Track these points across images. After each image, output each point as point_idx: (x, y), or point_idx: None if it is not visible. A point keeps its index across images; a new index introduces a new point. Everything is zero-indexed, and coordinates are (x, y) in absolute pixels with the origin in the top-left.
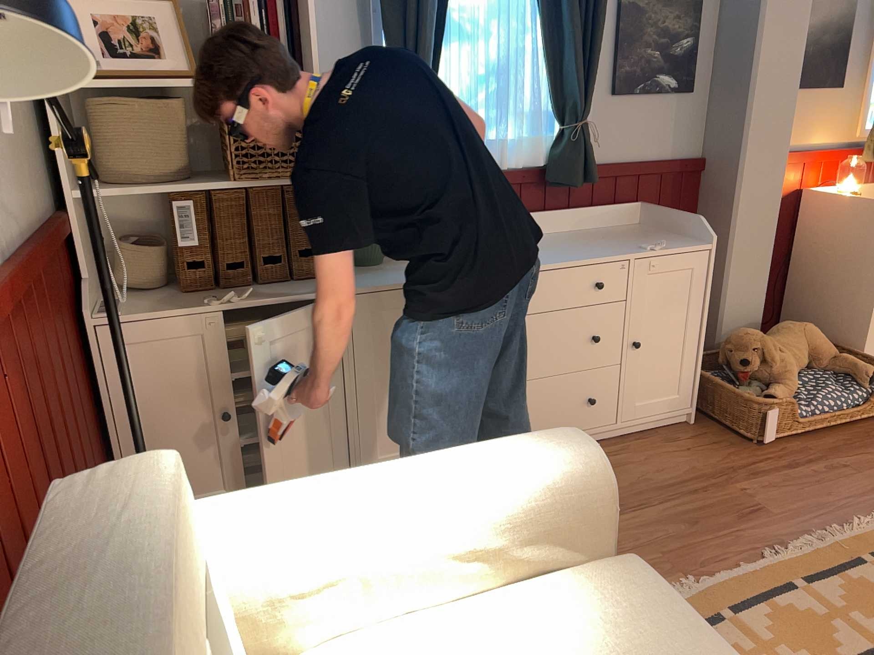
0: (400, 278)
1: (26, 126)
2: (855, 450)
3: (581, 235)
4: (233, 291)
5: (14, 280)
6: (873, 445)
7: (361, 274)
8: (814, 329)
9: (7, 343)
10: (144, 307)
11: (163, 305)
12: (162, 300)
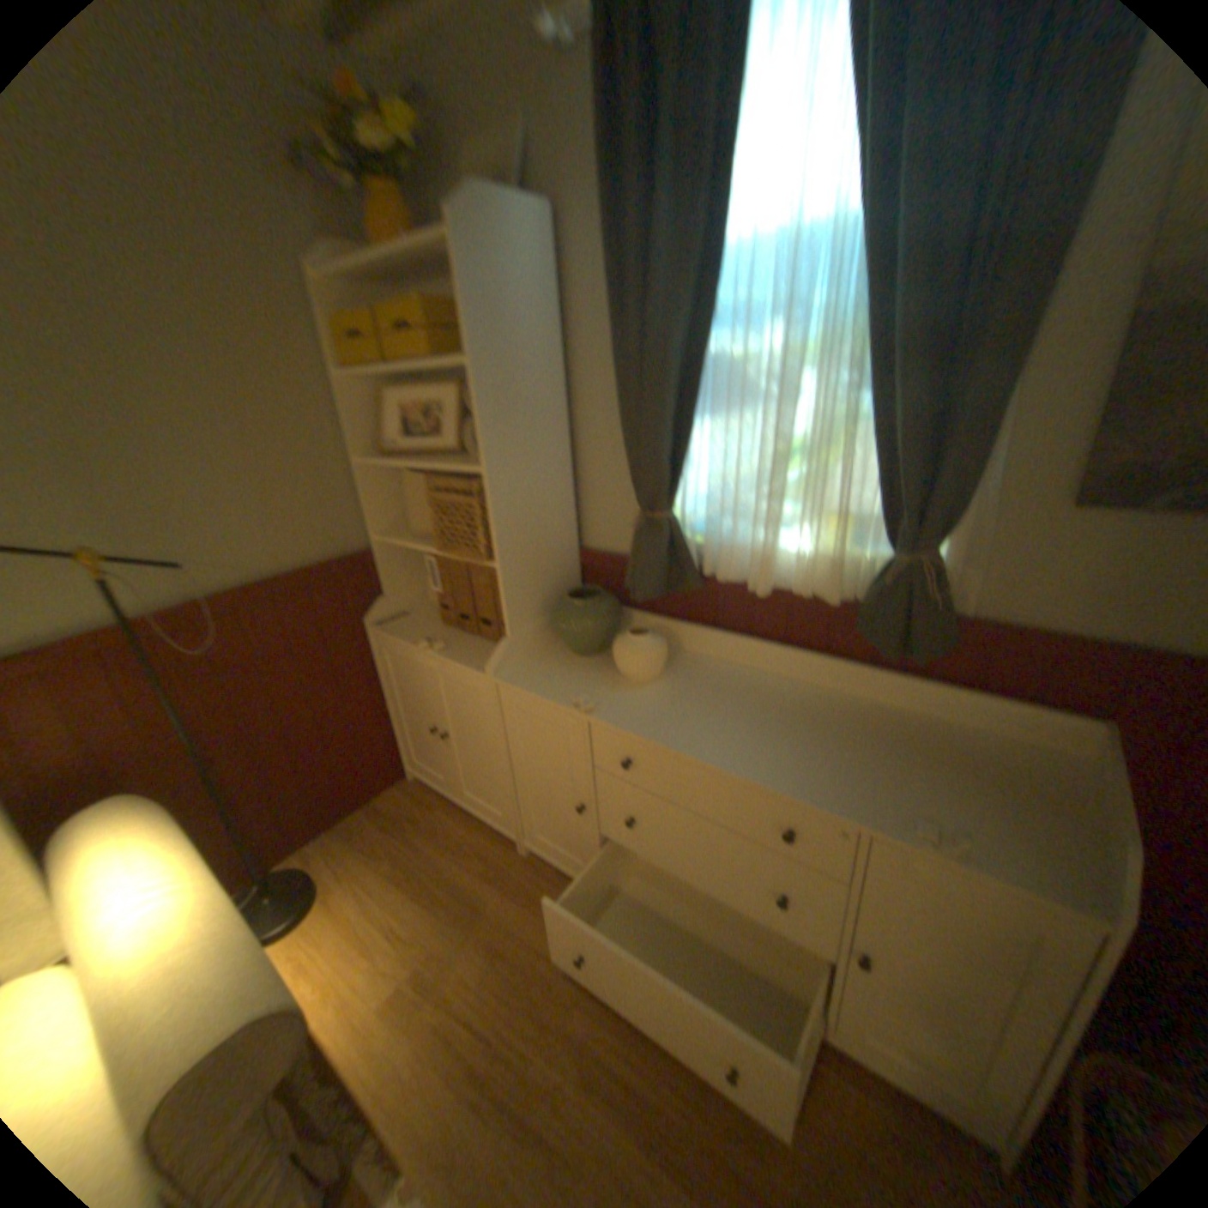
0: (551, 685)
1: (326, 490)
2: None
3: (901, 729)
4: (459, 635)
5: (166, 617)
6: None
7: (547, 661)
8: None
9: (154, 654)
10: (402, 626)
11: (411, 629)
12: (422, 623)
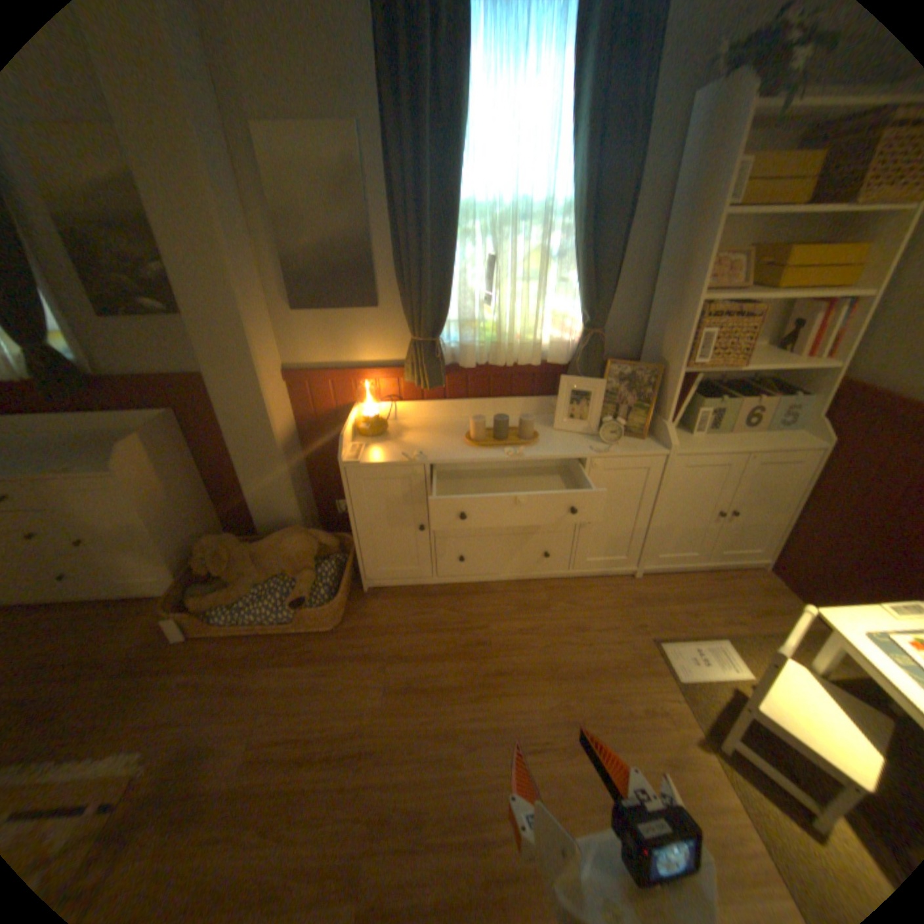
0: None
1: None
2: (236, 669)
3: (87, 440)
4: None
5: None
6: (260, 667)
7: None
8: (293, 543)
9: None
10: None
11: None
12: None
